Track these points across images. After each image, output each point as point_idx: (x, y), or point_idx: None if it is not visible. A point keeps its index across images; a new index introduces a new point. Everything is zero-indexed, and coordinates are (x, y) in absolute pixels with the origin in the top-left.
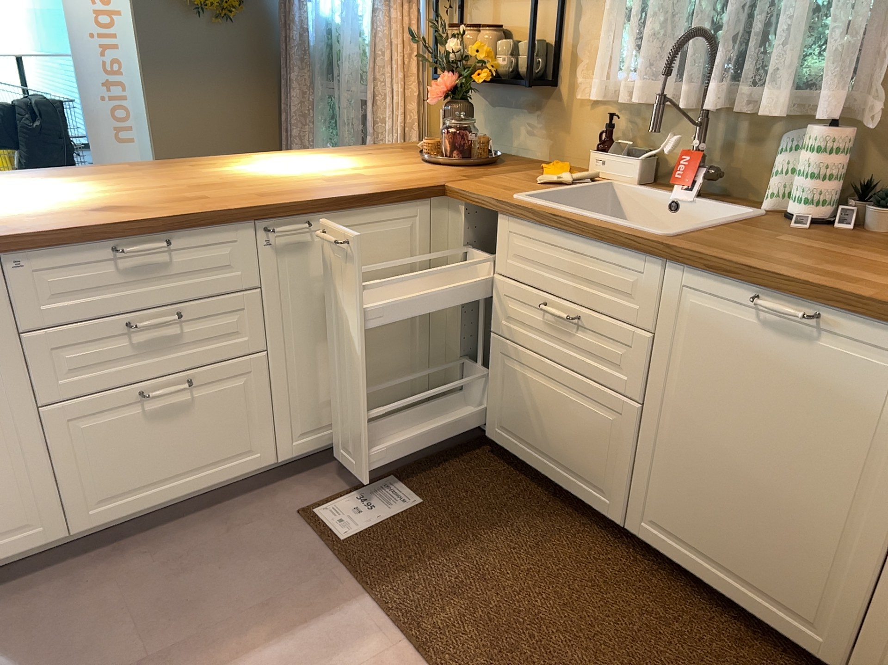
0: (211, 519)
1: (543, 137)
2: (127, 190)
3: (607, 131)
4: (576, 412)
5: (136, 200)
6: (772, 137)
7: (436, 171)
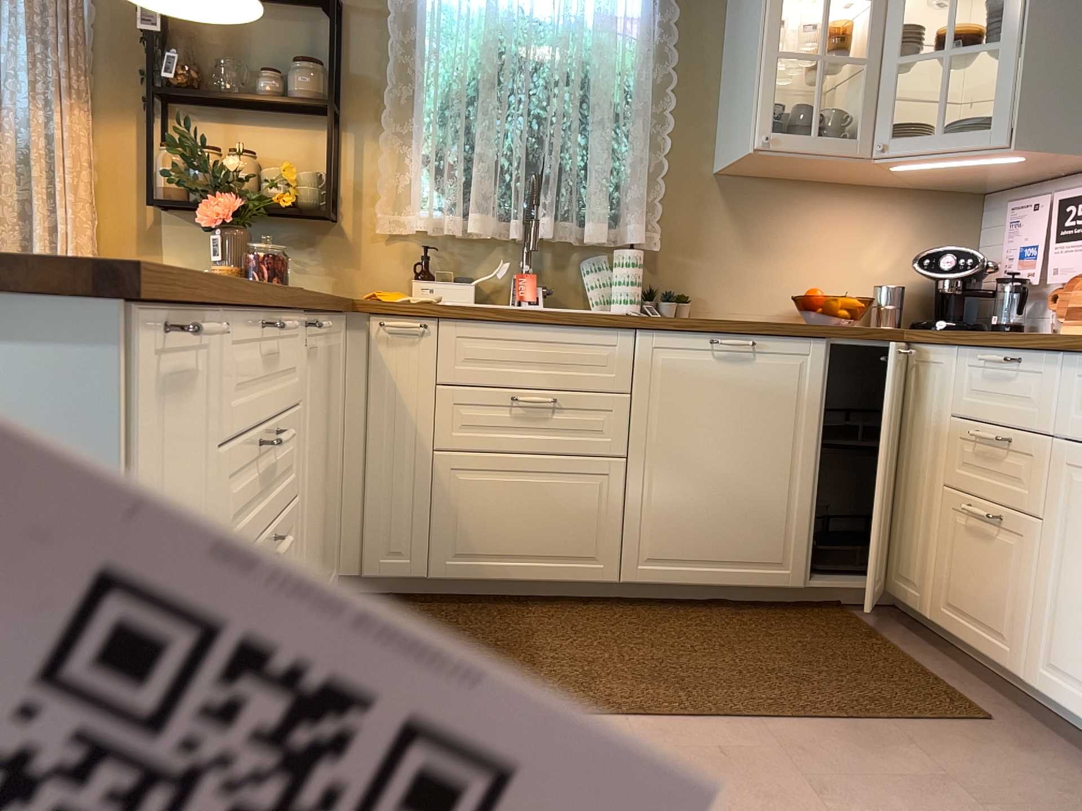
0: None
1: (324, 273)
2: None
3: (427, 260)
4: (558, 494)
5: None
6: (576, 261)
7: None
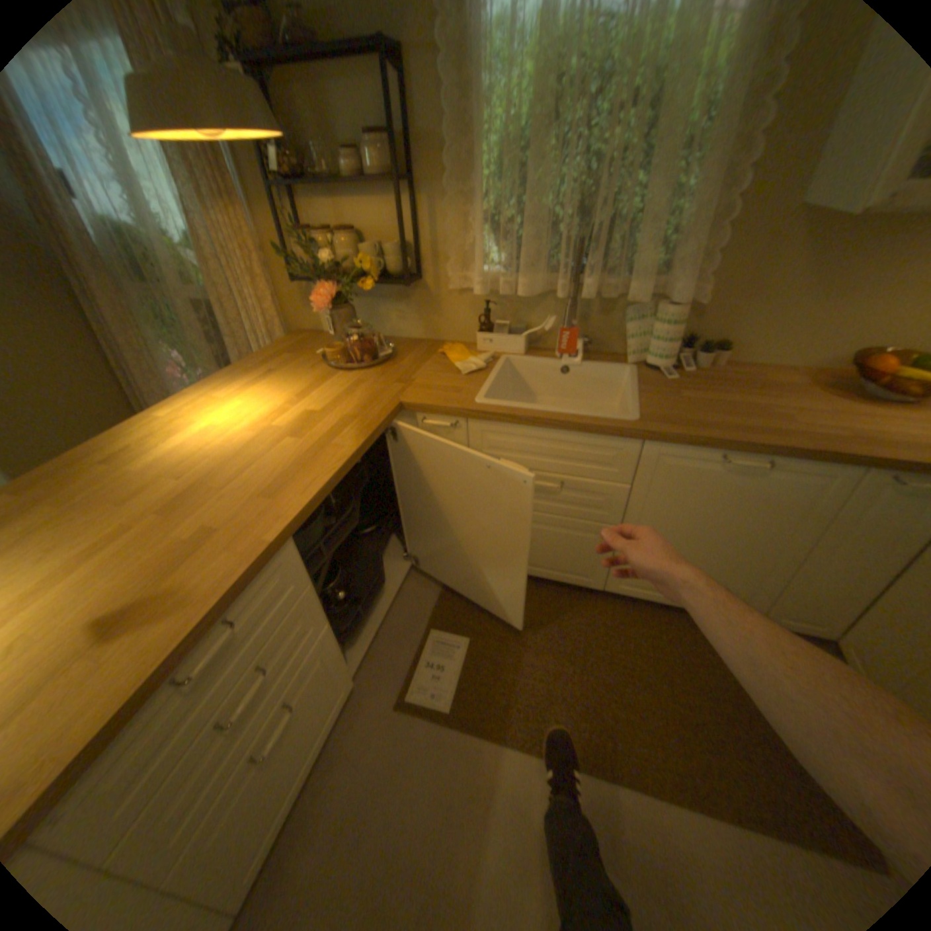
0: (331, 769)
1: (416, 320)
2: (76, 559)
3: (487, 314)
4: (560, 538)
5: (121, 579)
6: (620, 308)
7: (362, 380)
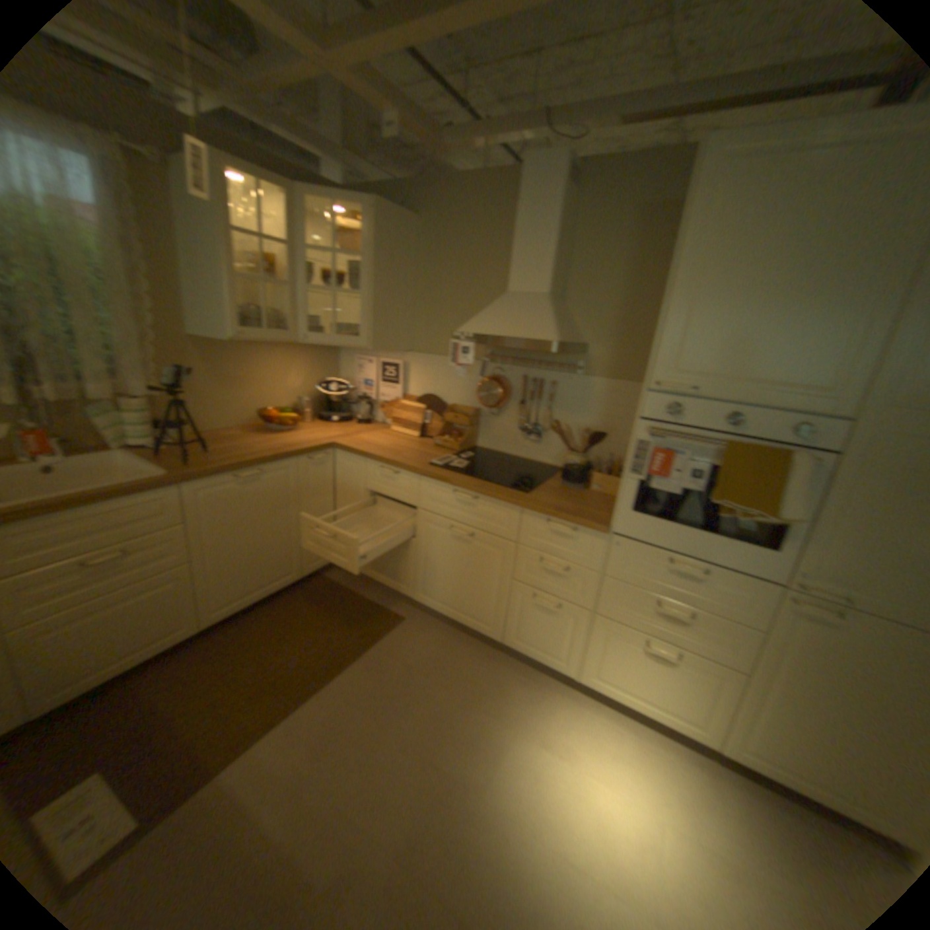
0: None
1: None
2: None
3: None
4: (138, 609)
5: None
6: (73, 410)
7: None
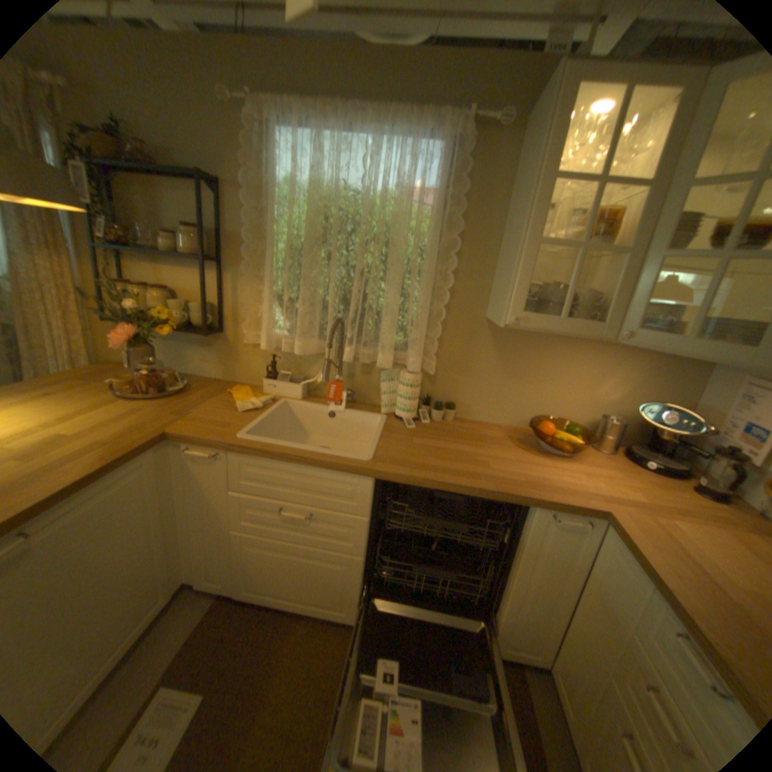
0: None
1: (217, 363)
2: None
3: (274, 365)
4: (313, 571)
5: None
6: (377, 371)
7: (139, 409)
